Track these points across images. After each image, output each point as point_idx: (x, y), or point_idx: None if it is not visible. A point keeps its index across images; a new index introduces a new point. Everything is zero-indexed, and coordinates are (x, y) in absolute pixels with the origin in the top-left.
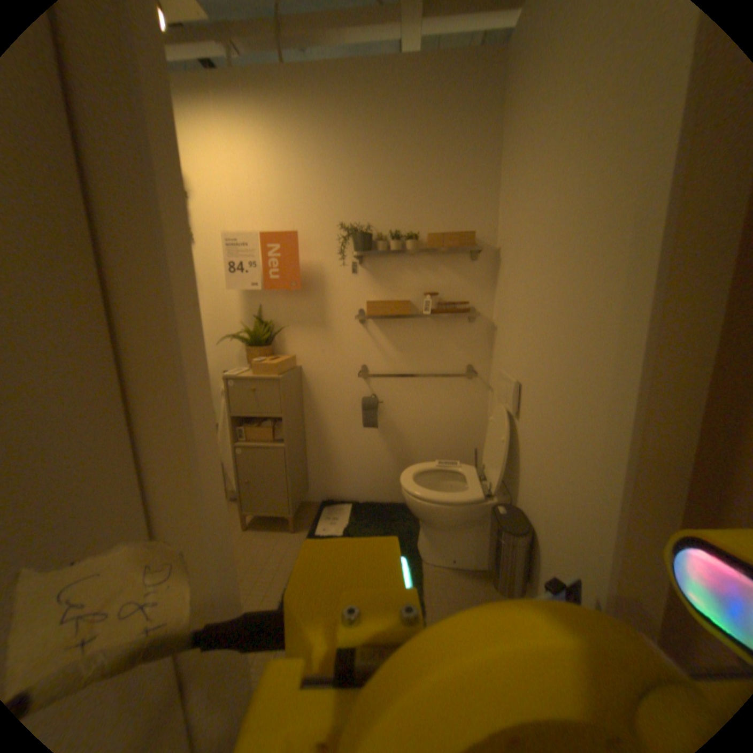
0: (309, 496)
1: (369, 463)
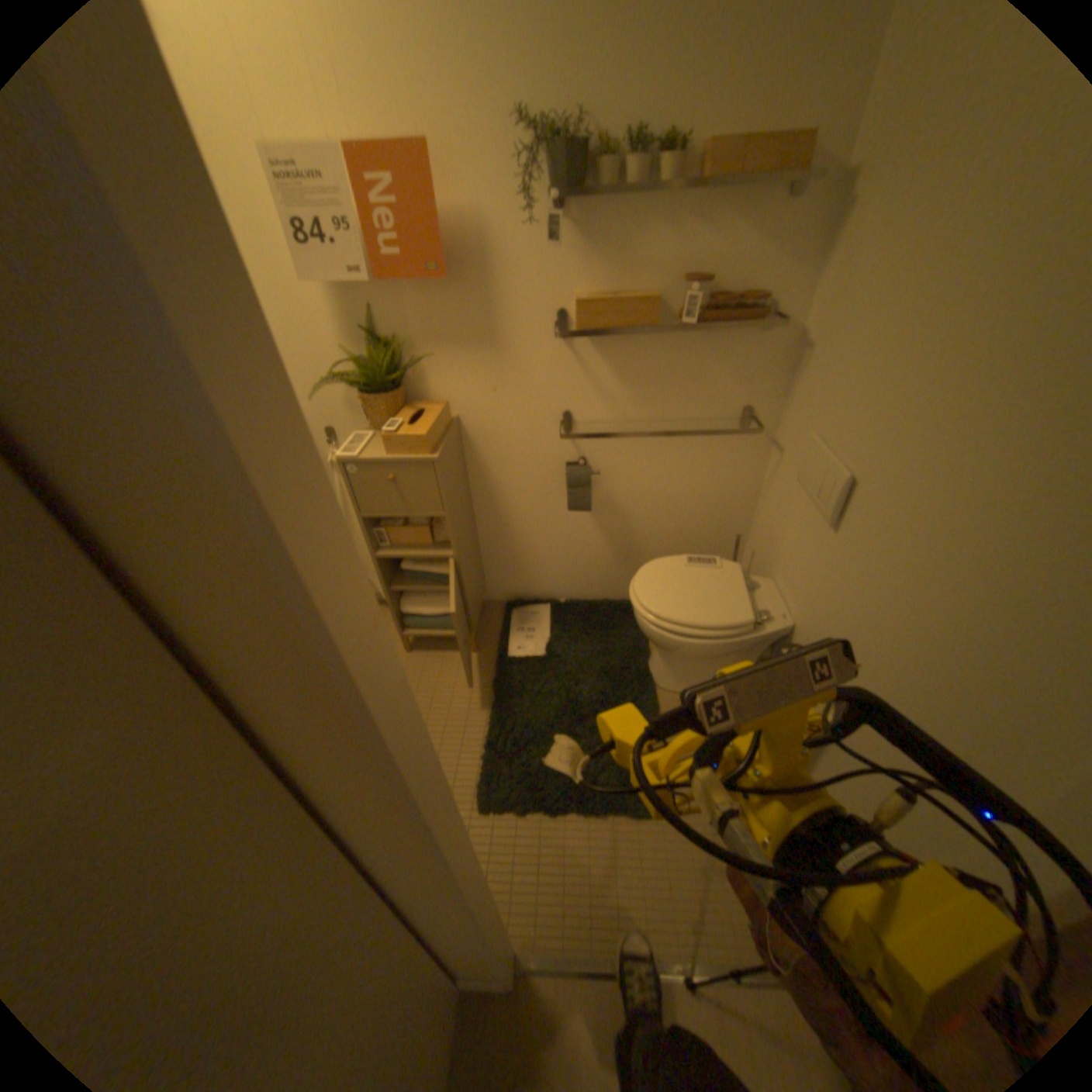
0: (485, 596)
1: (572, 554)
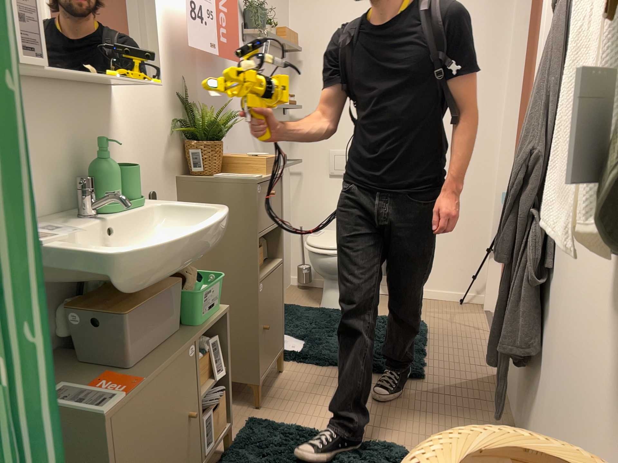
0: None
1: None
